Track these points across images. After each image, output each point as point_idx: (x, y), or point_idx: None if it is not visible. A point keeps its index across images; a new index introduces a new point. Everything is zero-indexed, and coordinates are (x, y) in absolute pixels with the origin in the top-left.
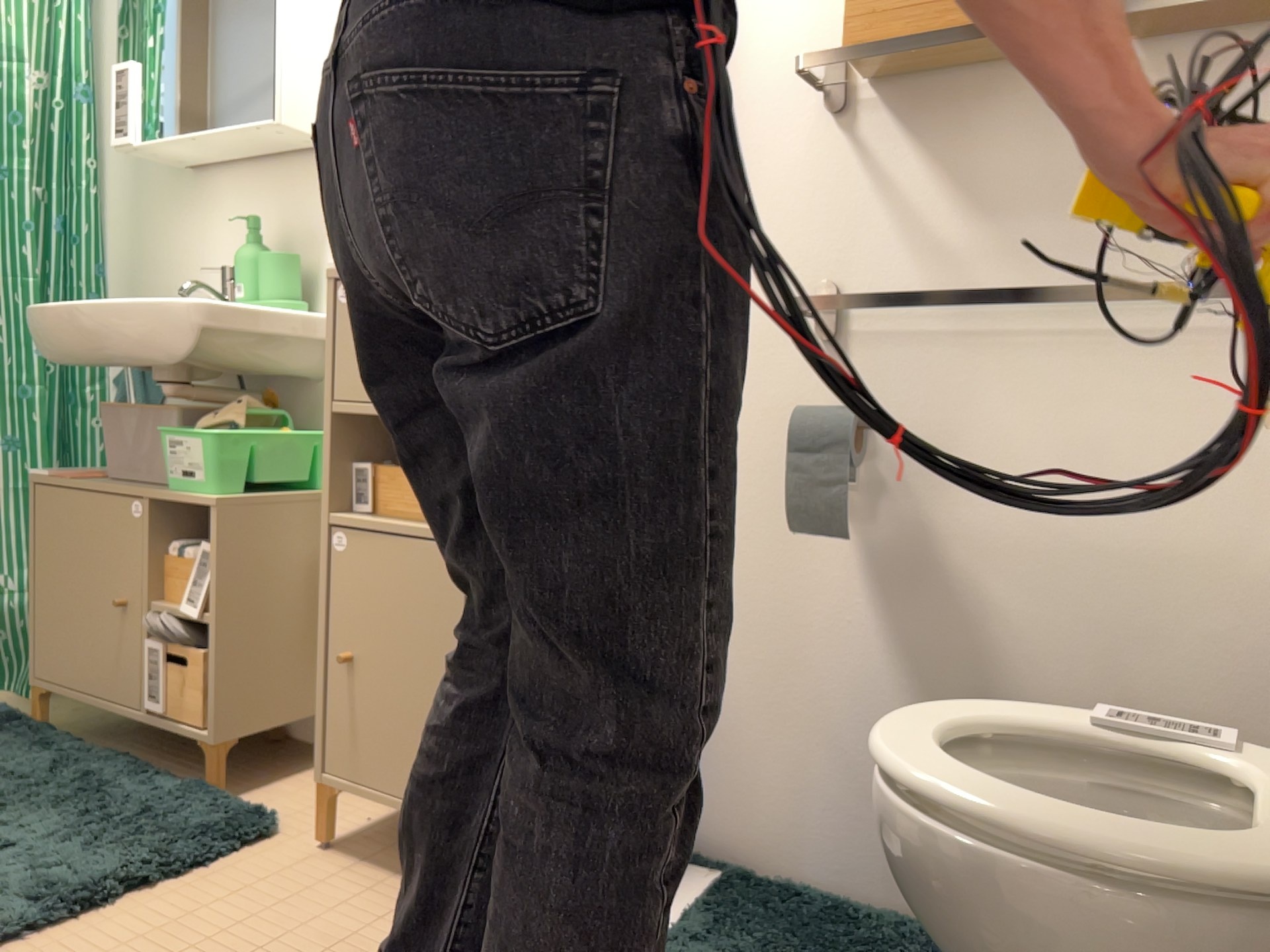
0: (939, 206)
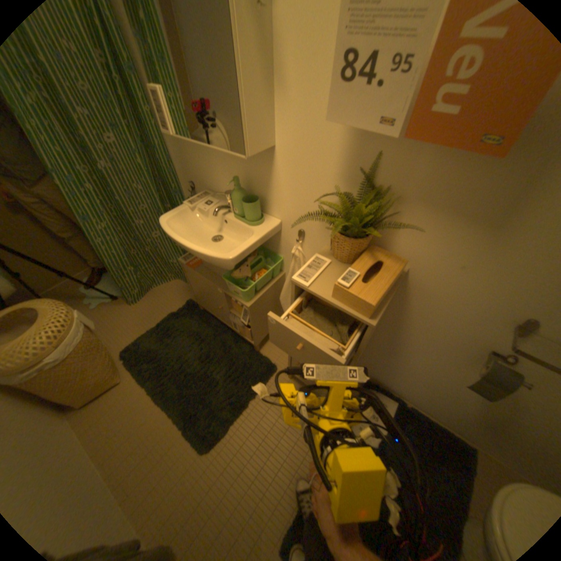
0: None
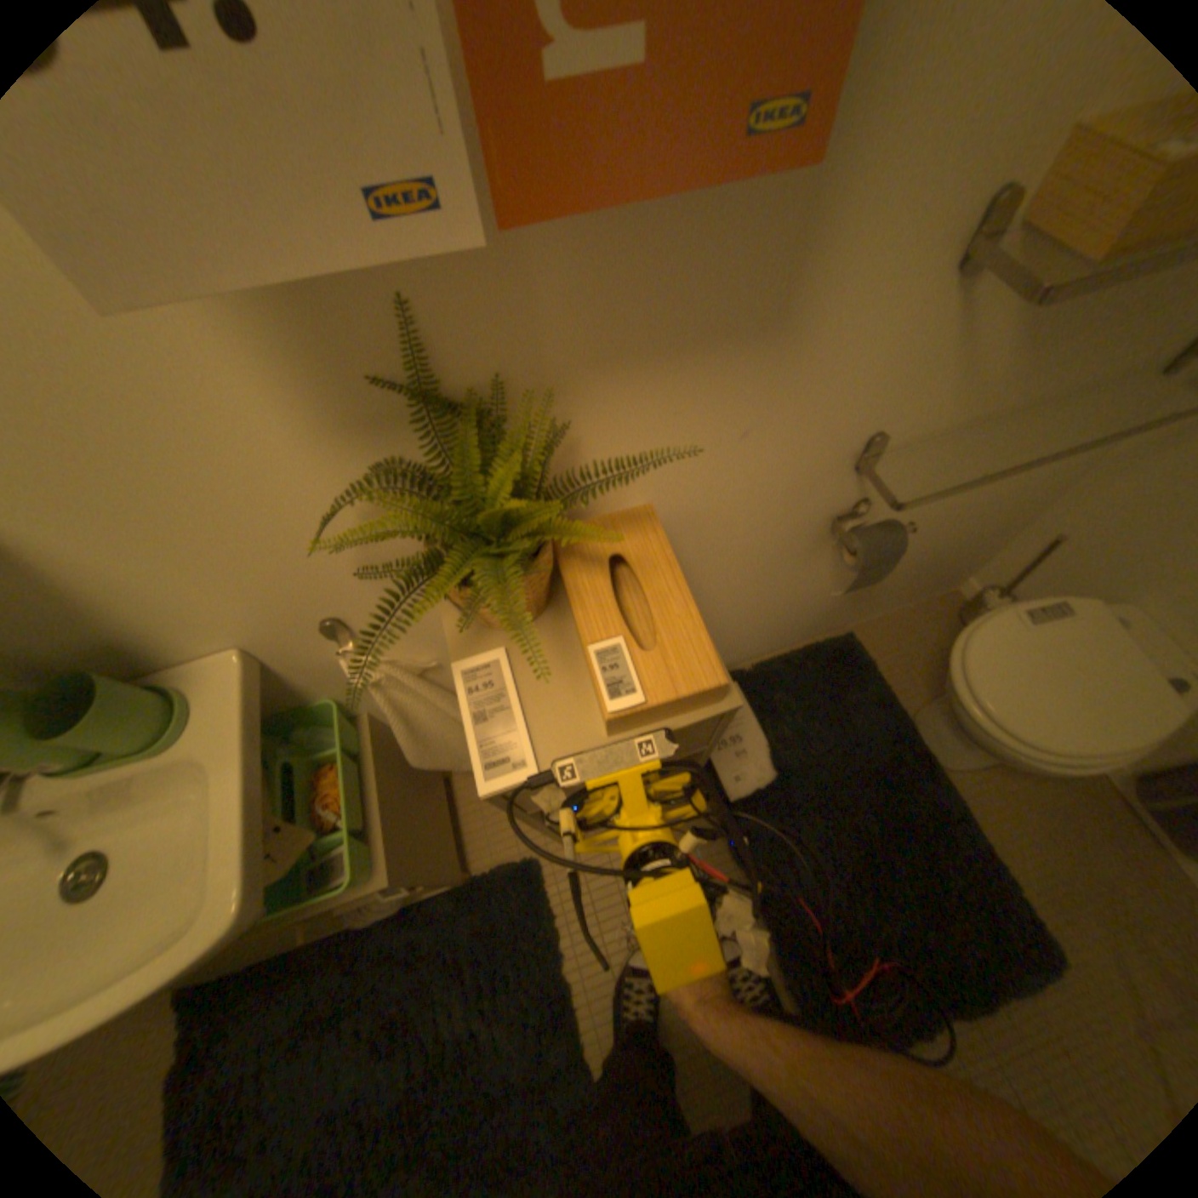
0: (1012, 344)
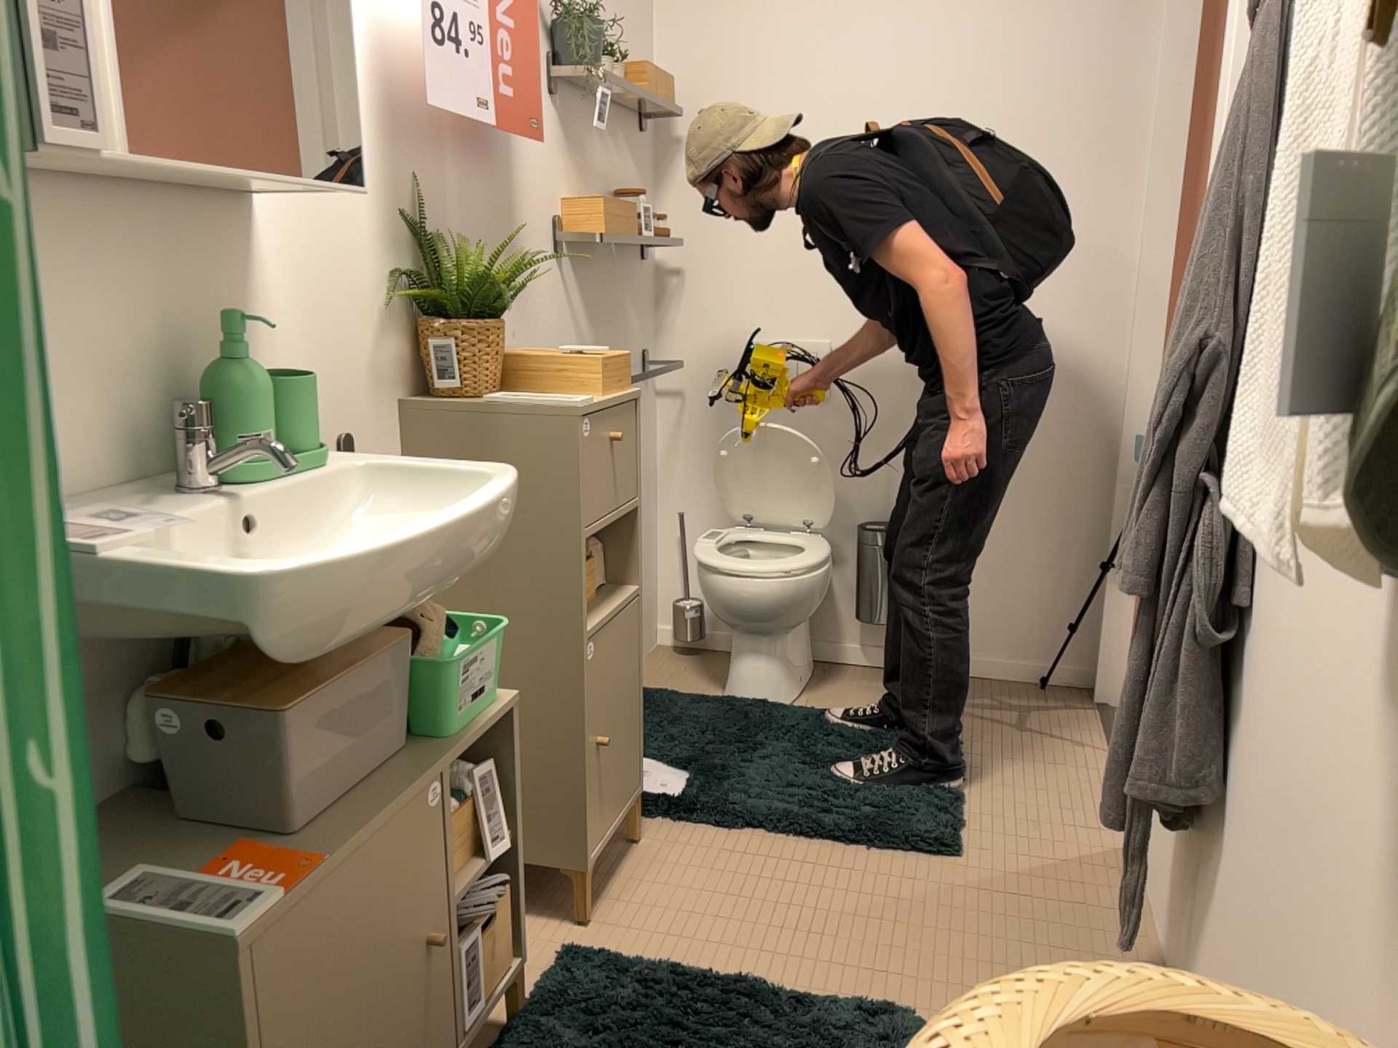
0: (586, 319)
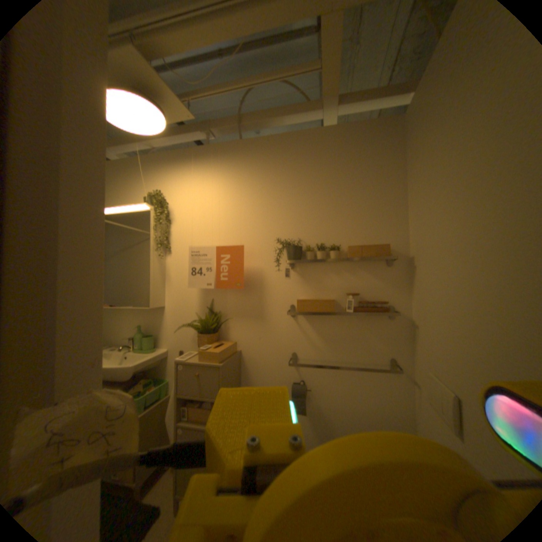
0: (318, 338)
